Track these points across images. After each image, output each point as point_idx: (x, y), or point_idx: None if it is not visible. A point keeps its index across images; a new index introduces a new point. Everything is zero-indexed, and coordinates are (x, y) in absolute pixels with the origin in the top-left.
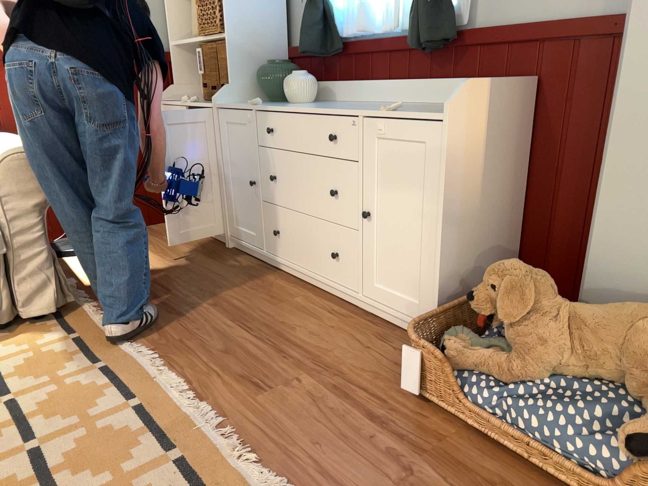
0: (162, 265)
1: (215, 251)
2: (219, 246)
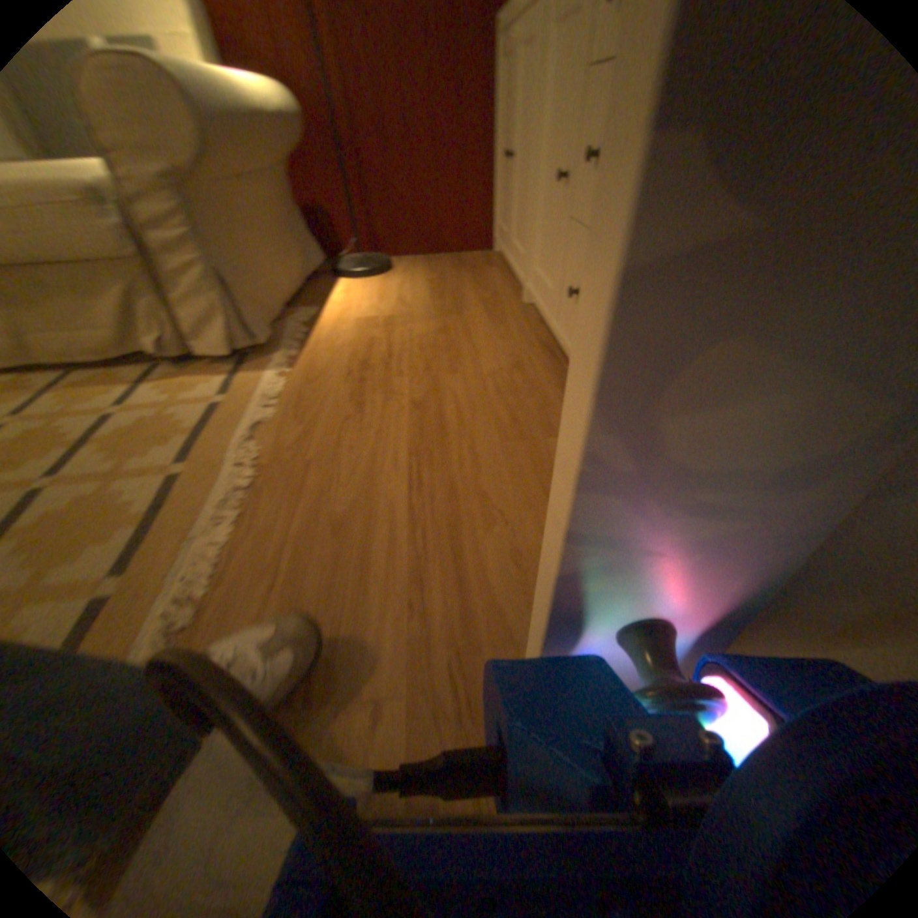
0: (422, 313)
1: (506, 305)
2: (517, 299)
